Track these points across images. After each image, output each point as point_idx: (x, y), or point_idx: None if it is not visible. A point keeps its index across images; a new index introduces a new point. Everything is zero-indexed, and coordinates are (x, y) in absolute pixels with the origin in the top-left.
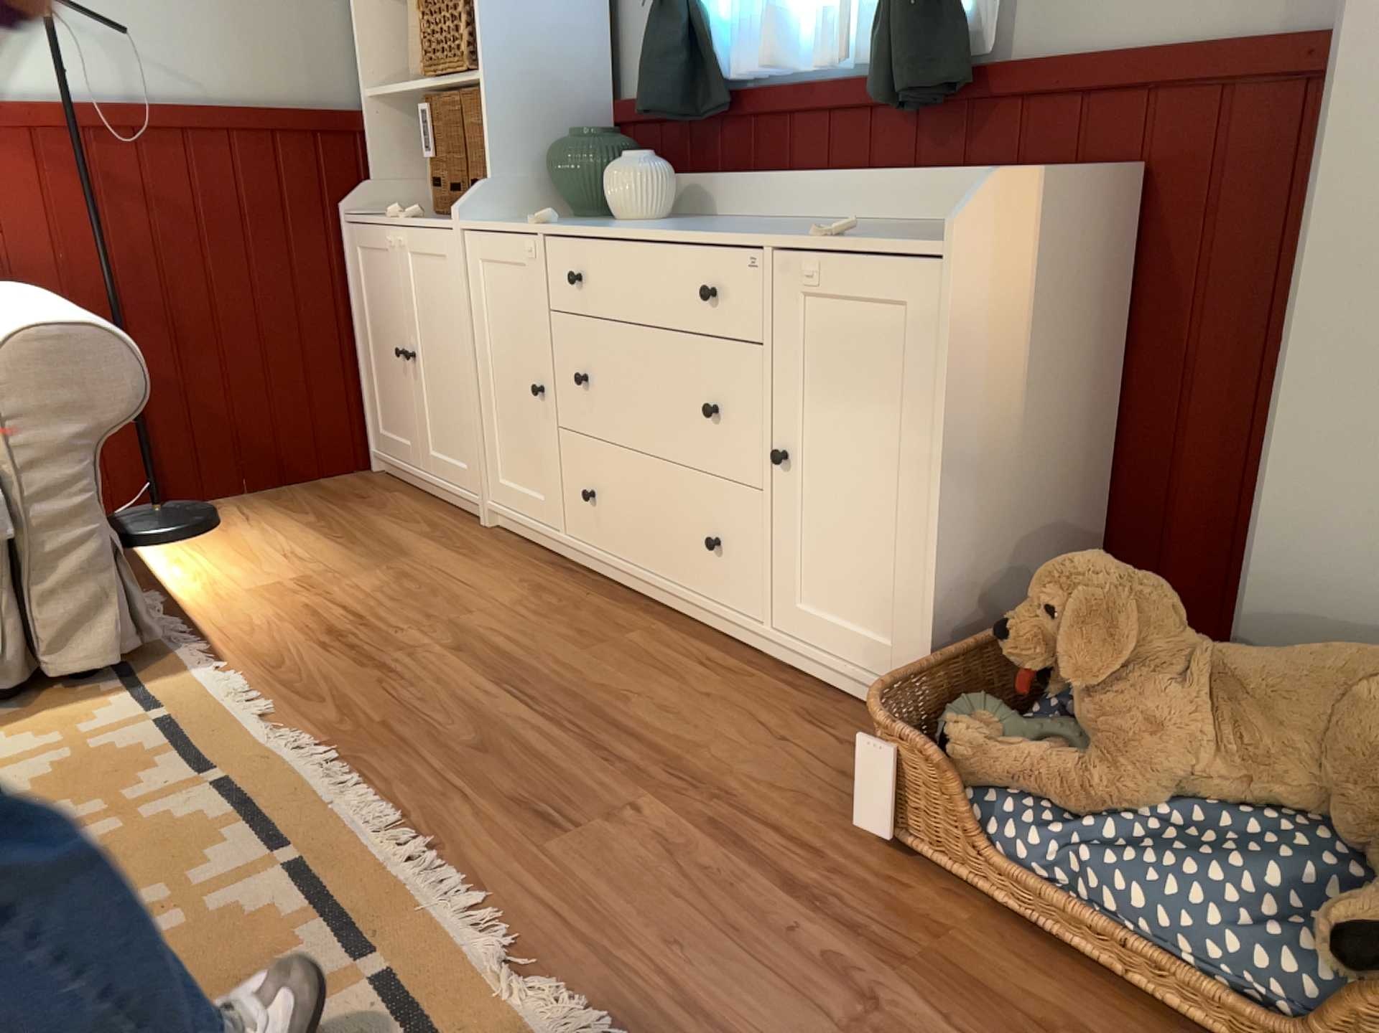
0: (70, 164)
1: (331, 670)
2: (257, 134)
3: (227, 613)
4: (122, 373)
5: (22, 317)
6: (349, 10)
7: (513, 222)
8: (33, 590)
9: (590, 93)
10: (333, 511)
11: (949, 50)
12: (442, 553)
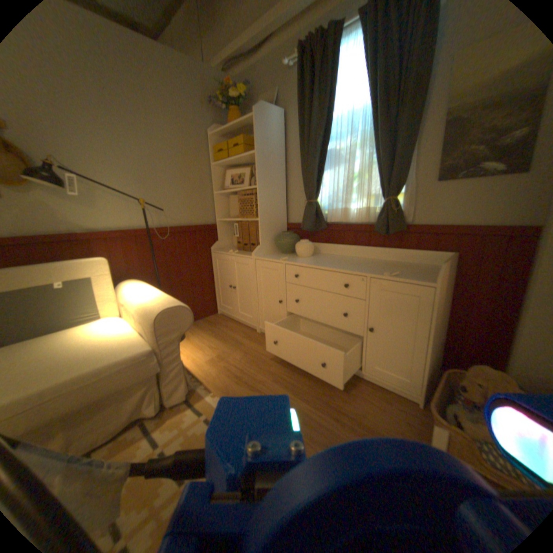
0: (144, 243)
1: (244, 393)
2: (191, 230)
3: (203, 372)
4: (187, 317)
5: (154, 301)
6: (212, 197)
7: (268, 256)
8: (162, 383)
9: (282, 220)
10: (214, 329)
11: (402, 221)
12: (252, 343)
